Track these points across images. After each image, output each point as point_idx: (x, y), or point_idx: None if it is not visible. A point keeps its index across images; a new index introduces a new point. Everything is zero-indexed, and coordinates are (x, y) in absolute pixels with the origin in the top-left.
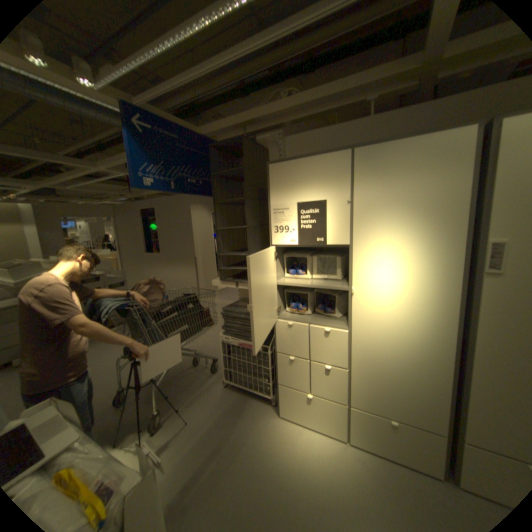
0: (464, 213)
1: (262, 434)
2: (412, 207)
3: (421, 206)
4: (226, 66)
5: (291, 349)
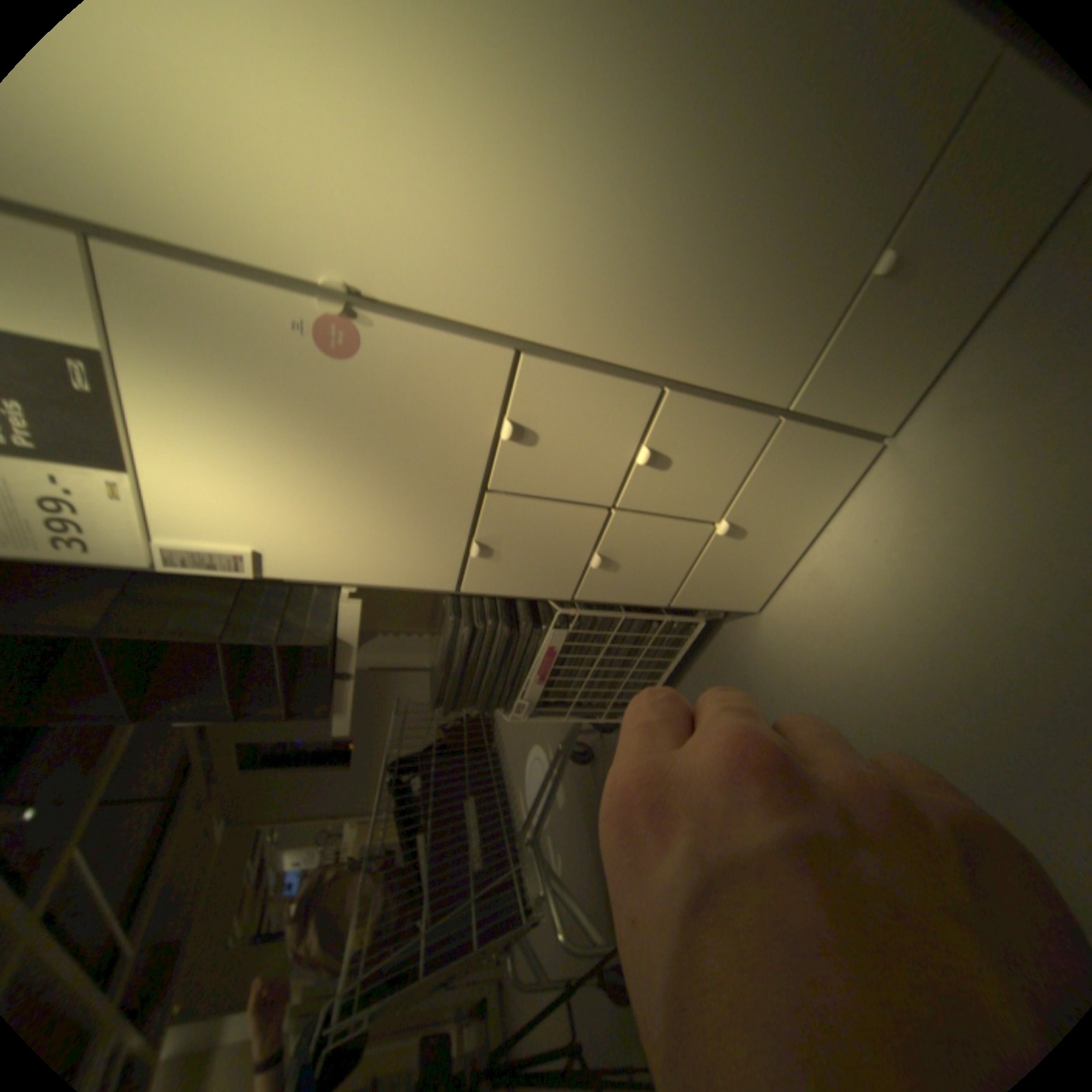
0: None
1: (795, 681)
2: None
3: None
4: None
5: (568, 559)
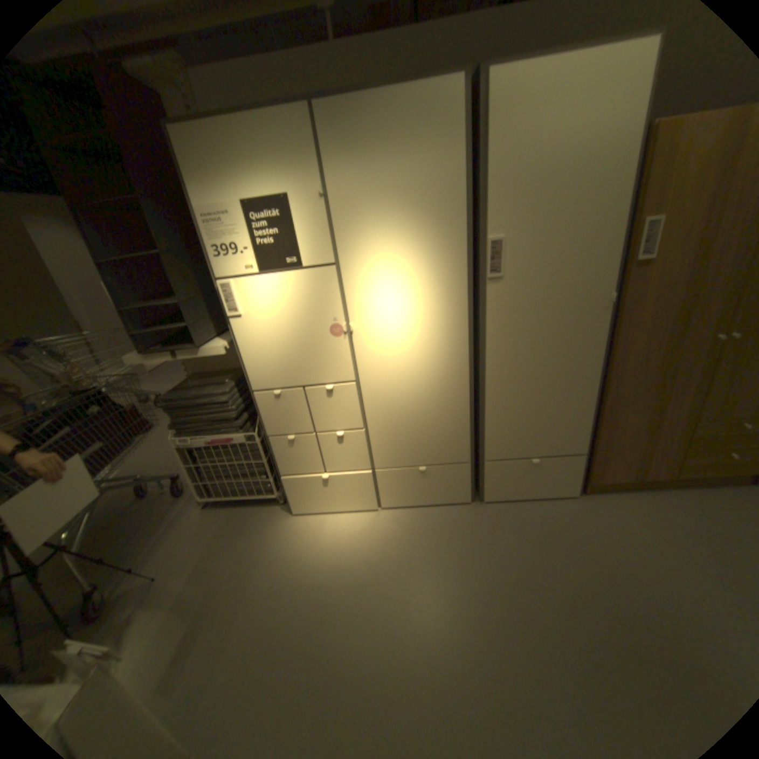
0: (461, 205)
1: (274, 543)
2: (404, 200)
3: (415, 198)
4: None
5: (287, 426)
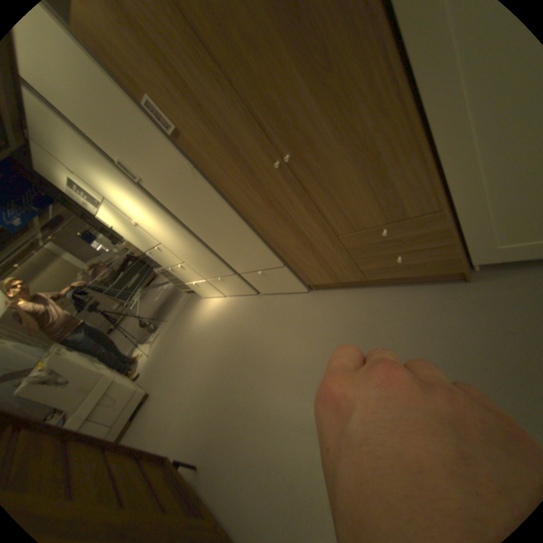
0: (93, 150)
1: (194, 310)
2: (83, 160)
3: (83, 157)
4: None
5: (165, 264)
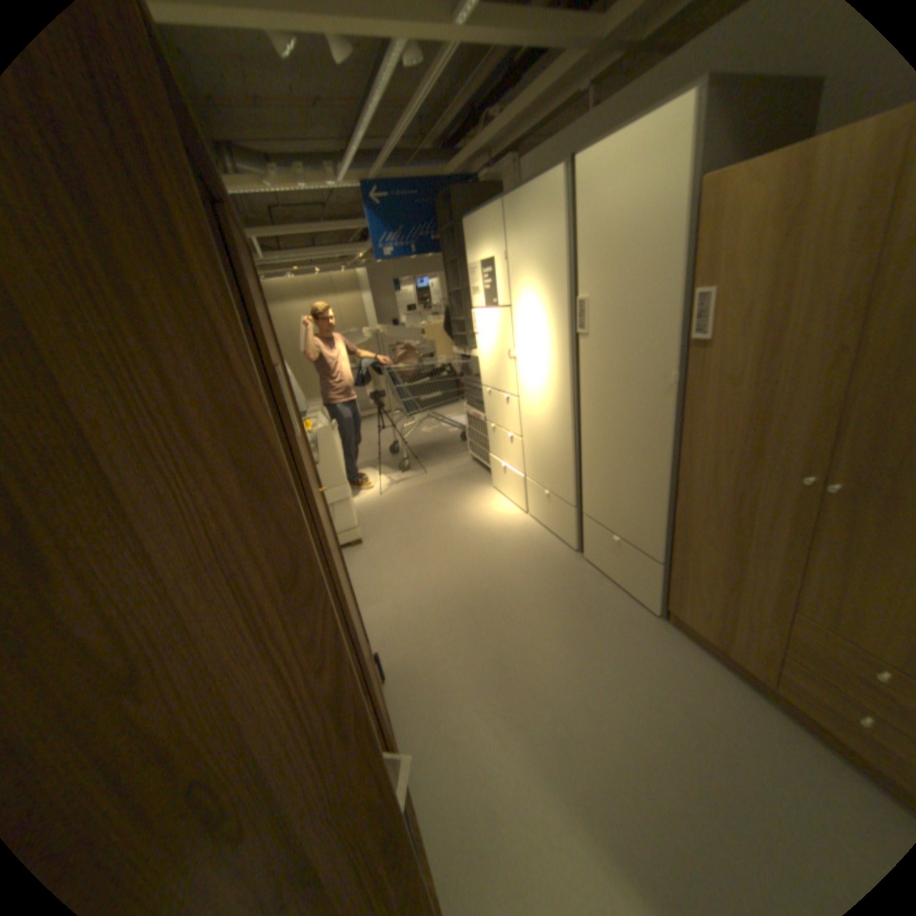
0: (563, 268)
1: (471, 492)
2: (536, 263)
3: (541, 262)
4: (468, 71)
5: (492, 417)
